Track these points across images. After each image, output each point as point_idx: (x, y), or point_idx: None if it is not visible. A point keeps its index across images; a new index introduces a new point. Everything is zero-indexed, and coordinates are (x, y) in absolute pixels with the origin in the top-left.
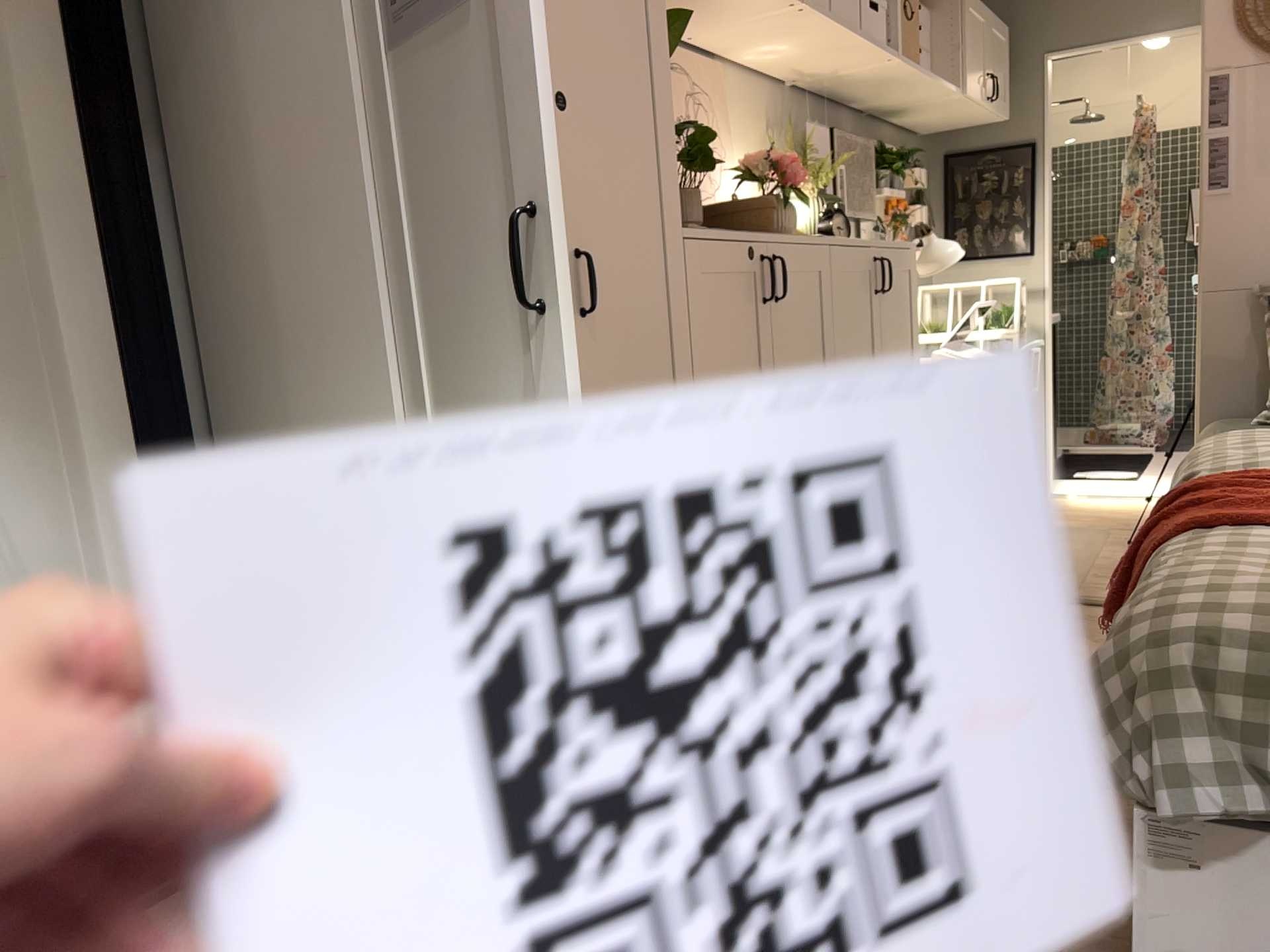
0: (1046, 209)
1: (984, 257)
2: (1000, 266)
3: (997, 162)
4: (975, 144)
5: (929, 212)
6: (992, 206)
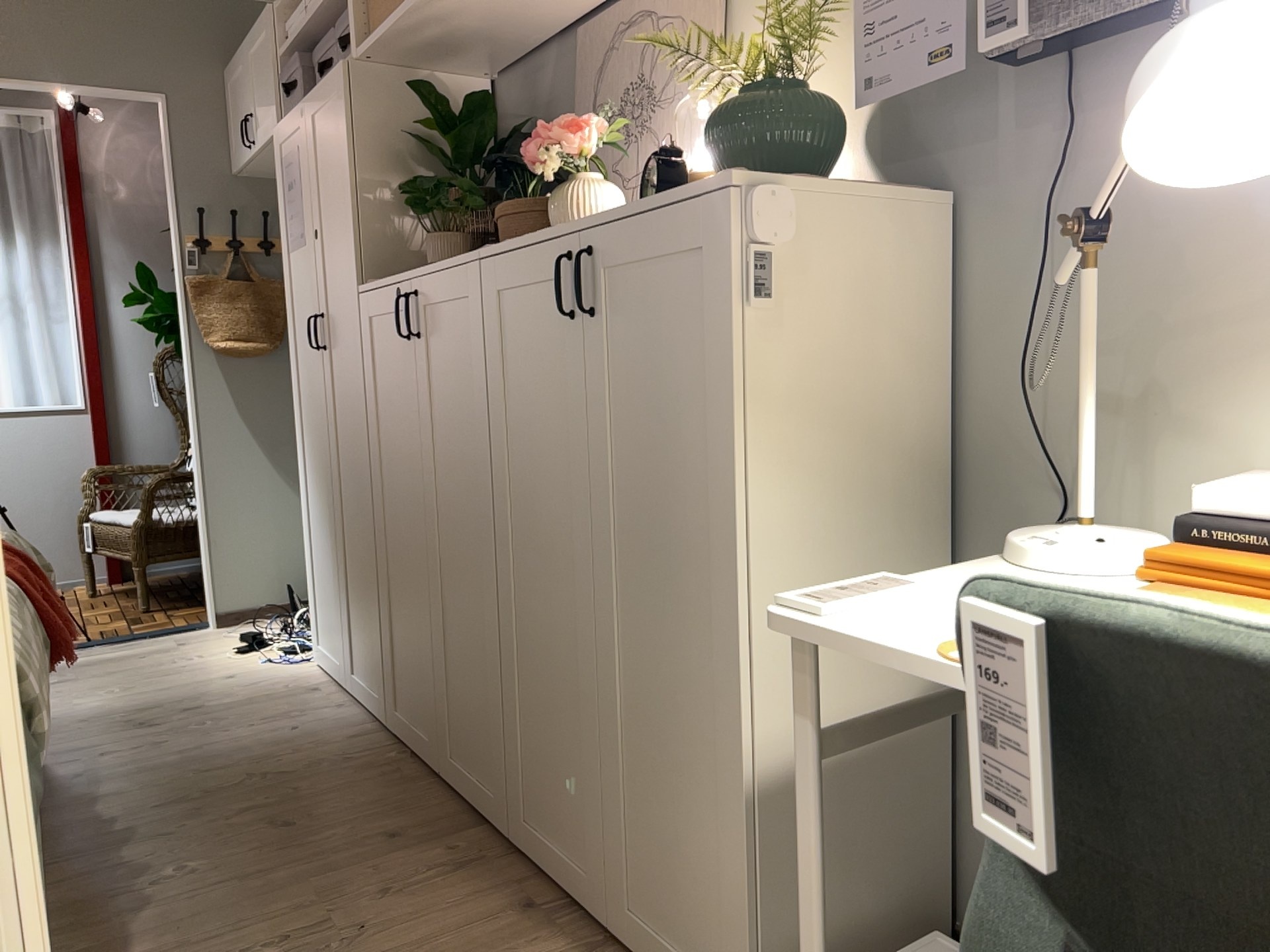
0: None
1: None
2: None
3: None
4: None
5: None
6: None
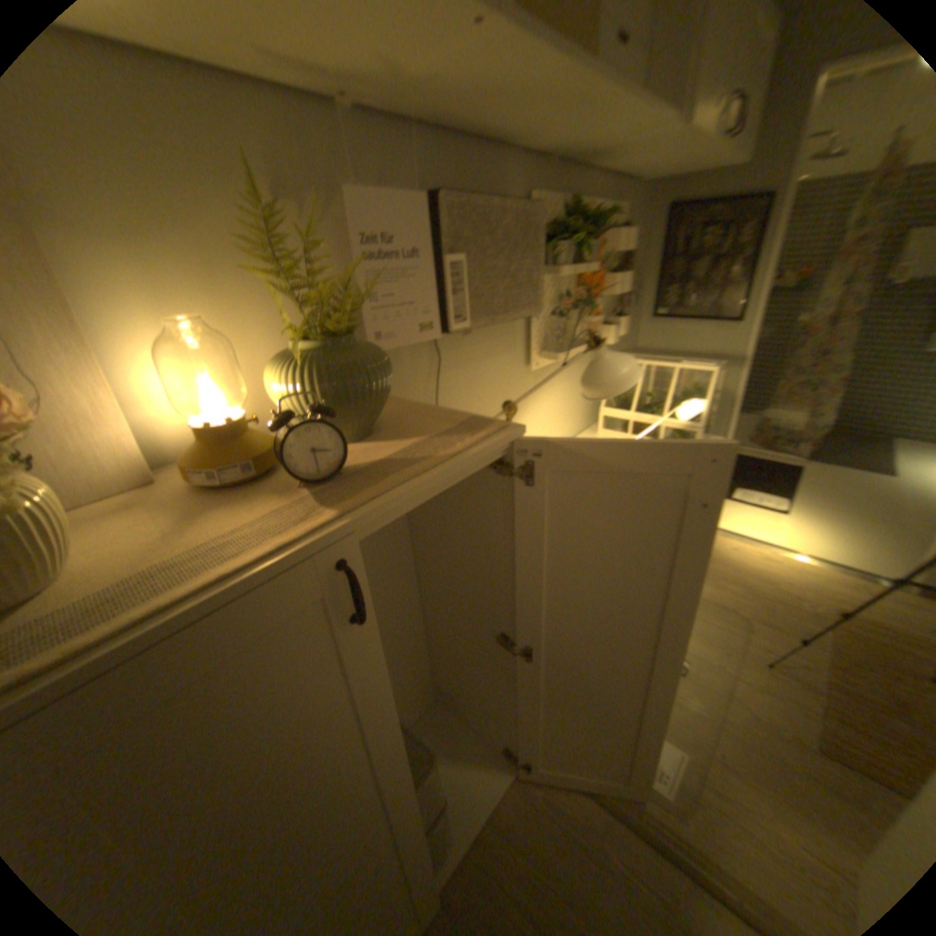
0: (769, 271)
1: (691, 316)
2: (705, 327)
3: (726, 212)
4: (706, 189)
5: (644, 264)
6: (710, 262)
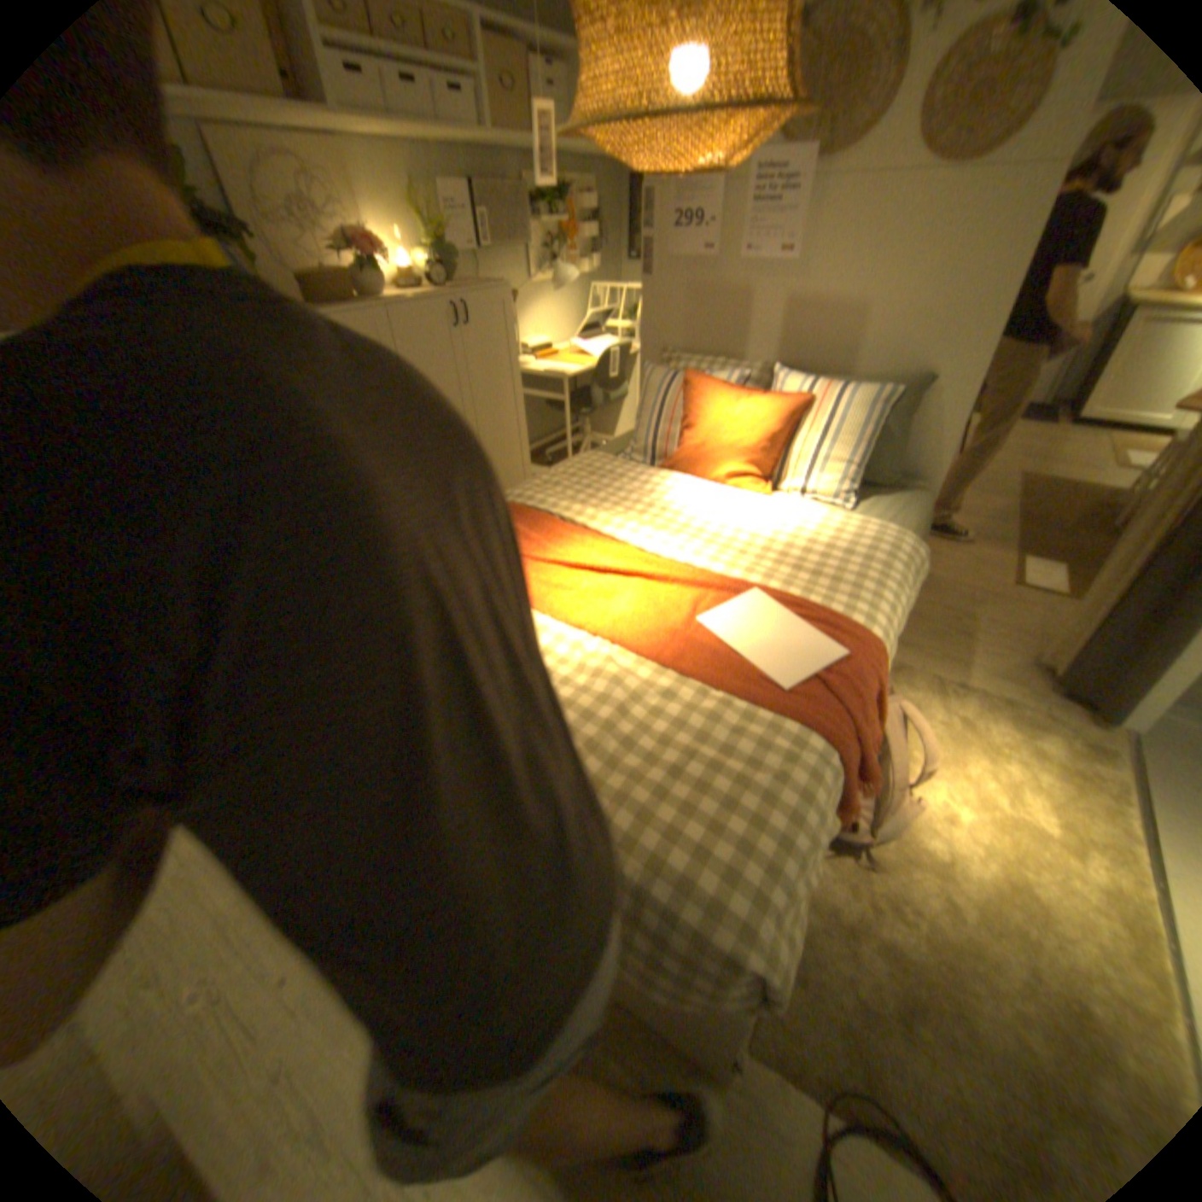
0: None
1: None
2: None
3: None
4: None
5: (619, 218)
6: None
